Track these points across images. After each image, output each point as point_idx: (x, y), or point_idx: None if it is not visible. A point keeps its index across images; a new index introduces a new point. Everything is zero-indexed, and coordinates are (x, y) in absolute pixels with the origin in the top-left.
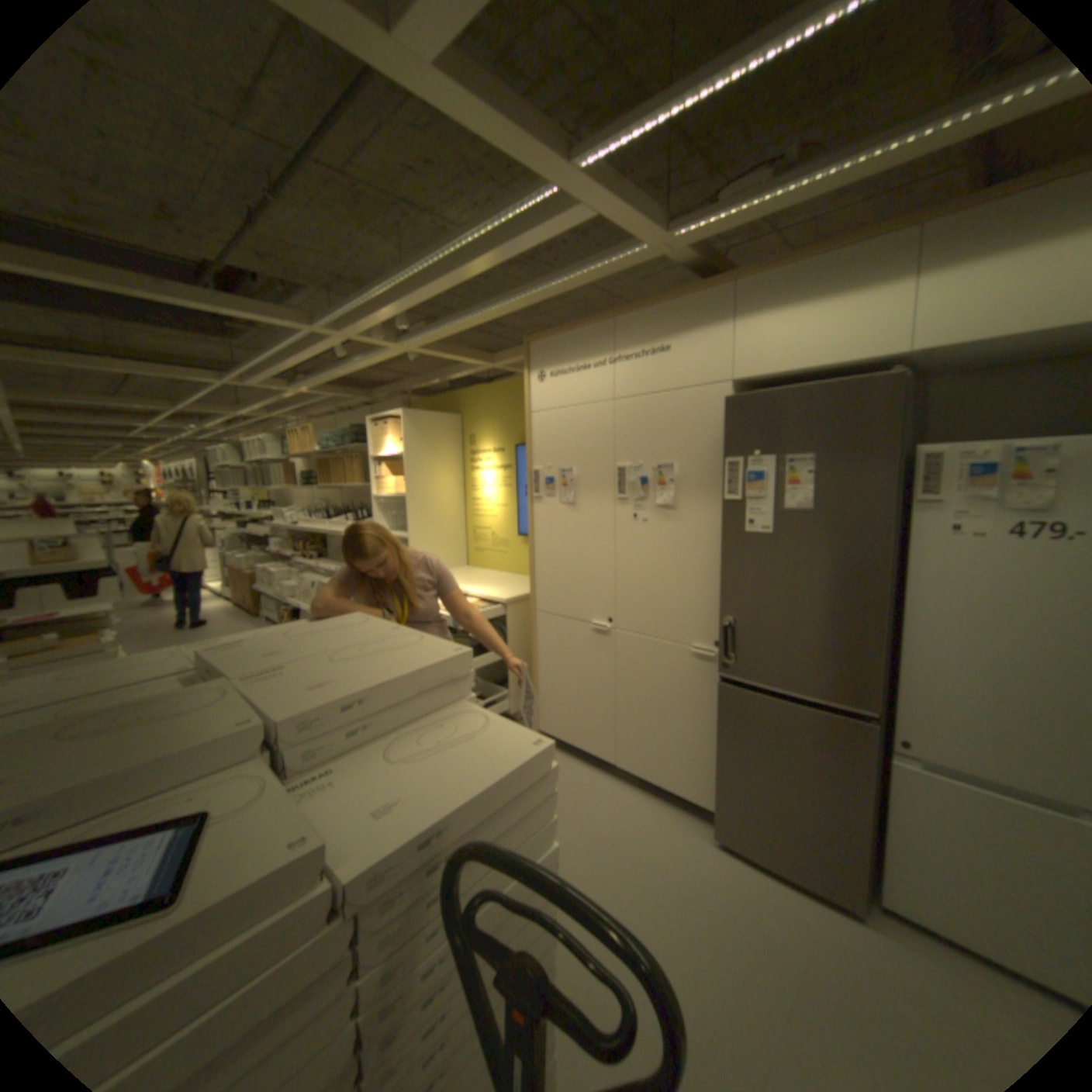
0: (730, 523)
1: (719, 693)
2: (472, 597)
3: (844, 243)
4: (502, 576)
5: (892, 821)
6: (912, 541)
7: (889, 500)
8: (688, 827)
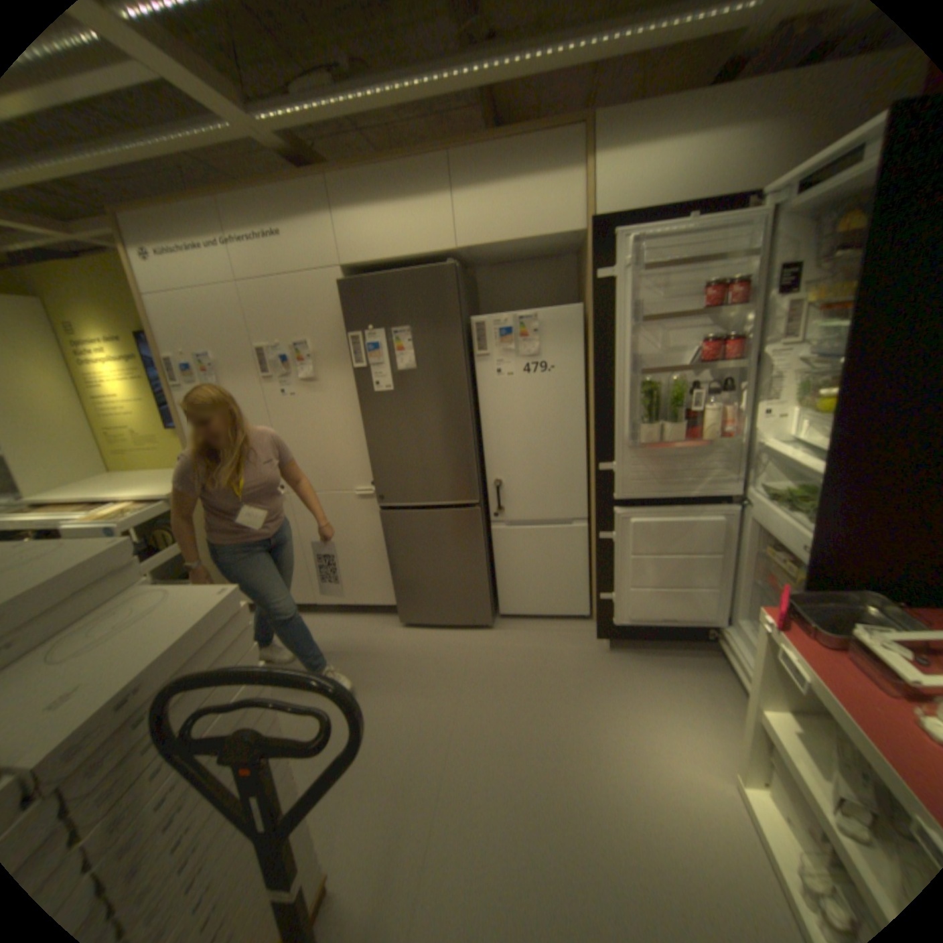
0: (361, 386)
1: (381, 519)
2: (120, 502)
3: (400, 155)
4: (154, 474)
5: (495, 563)
6: (478, 383)
7: (459, 357)
8: (379, 623)
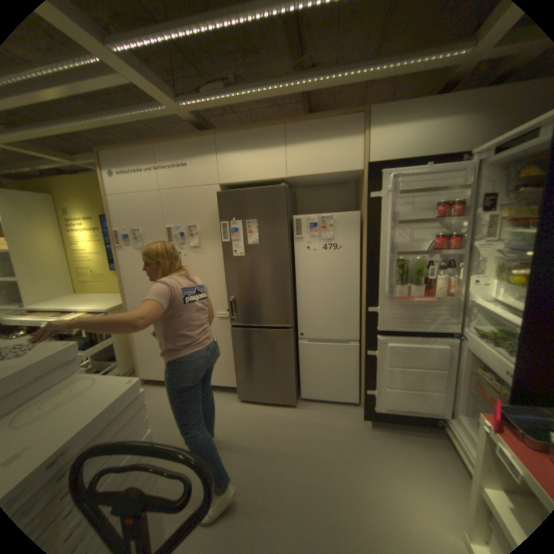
0: (225, 253)
1: (231, 332)
2: (79, 312)
3: (258, 126)
4: (101, 296)
5: (300, 364)
6: (295, 254)
7: (285, 238)
8: (225, 398)
